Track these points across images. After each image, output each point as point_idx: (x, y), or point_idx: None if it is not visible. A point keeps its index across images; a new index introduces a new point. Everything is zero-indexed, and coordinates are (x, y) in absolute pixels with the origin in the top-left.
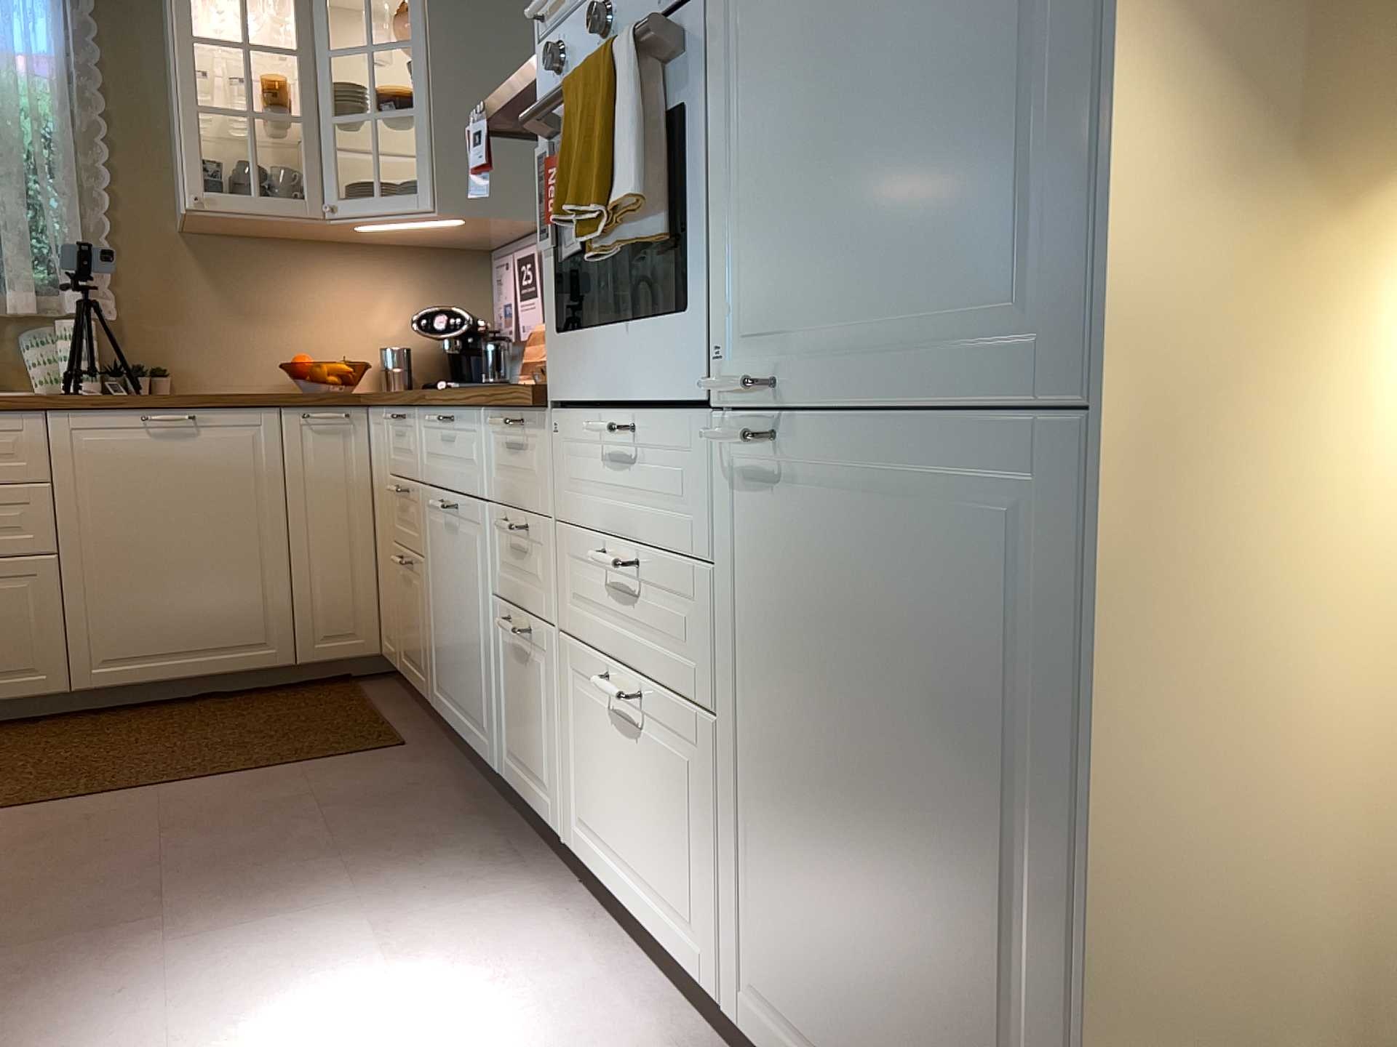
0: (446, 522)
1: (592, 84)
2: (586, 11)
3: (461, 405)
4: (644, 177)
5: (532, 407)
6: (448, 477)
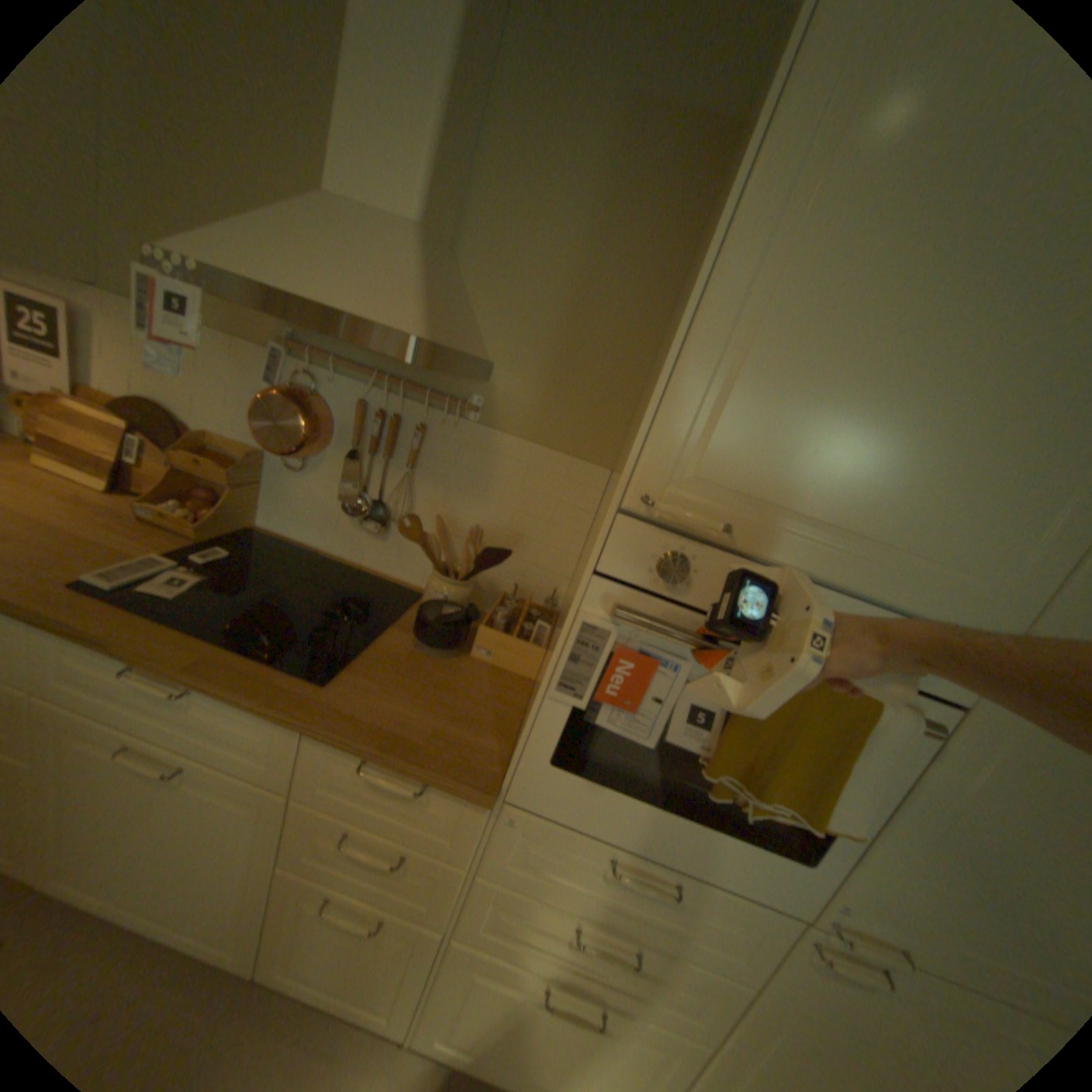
0: (131, 767)
1: (818, 710)
2: (740, 559)
3: (251, 713)
4: (872, 828)
5: (479, 805)
6: (155, 736)
